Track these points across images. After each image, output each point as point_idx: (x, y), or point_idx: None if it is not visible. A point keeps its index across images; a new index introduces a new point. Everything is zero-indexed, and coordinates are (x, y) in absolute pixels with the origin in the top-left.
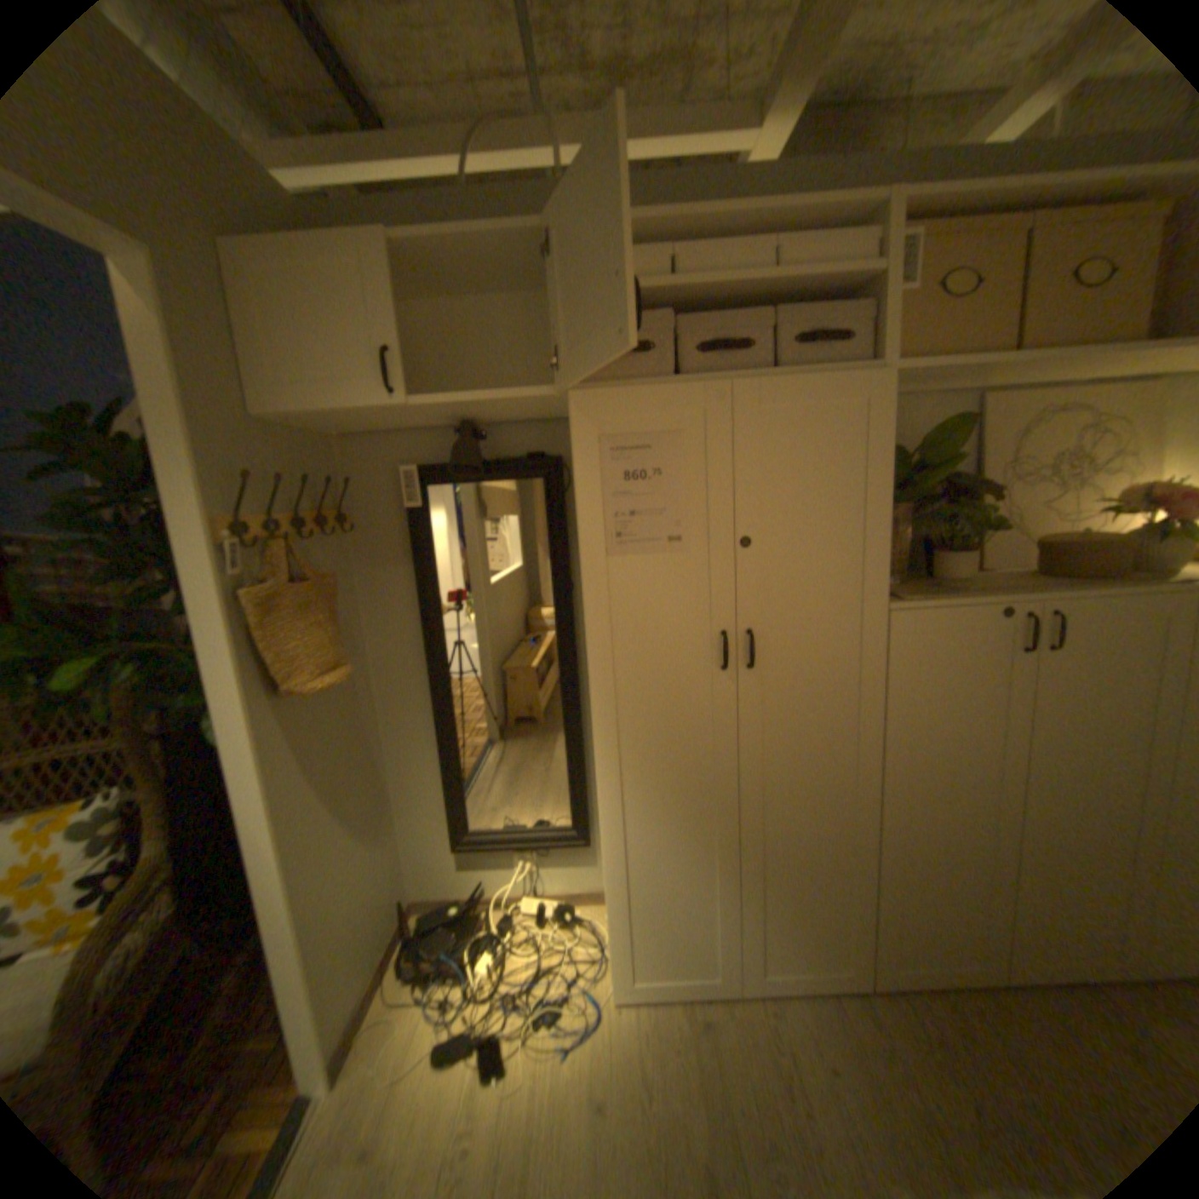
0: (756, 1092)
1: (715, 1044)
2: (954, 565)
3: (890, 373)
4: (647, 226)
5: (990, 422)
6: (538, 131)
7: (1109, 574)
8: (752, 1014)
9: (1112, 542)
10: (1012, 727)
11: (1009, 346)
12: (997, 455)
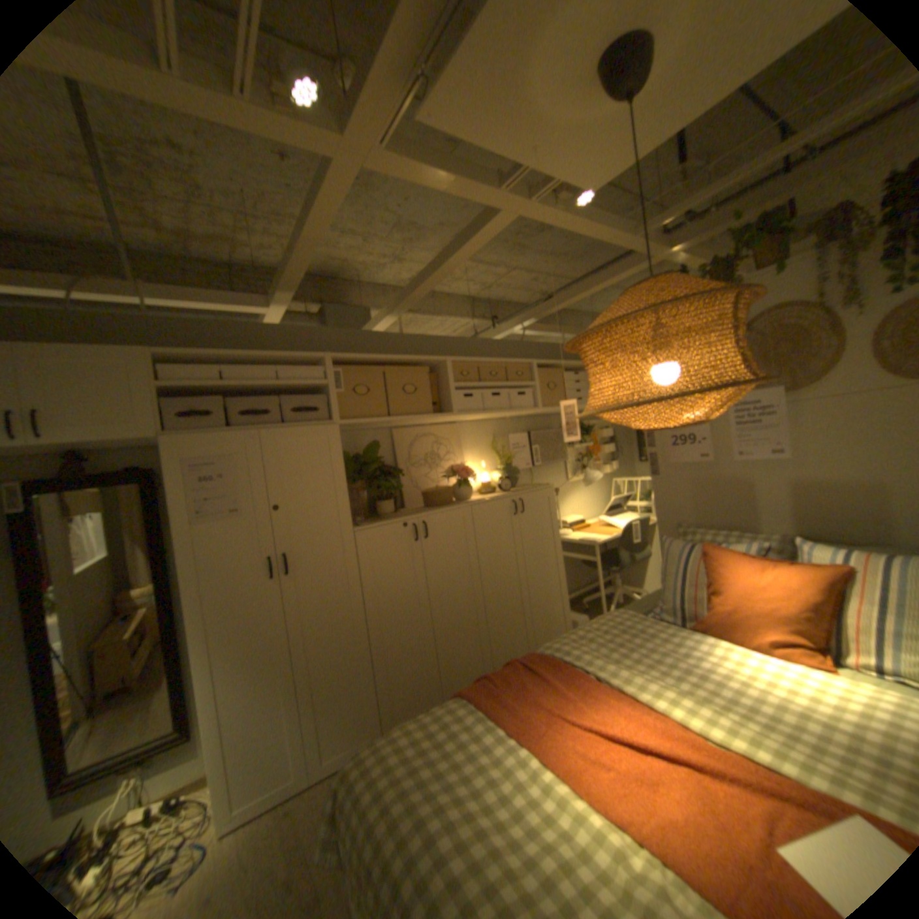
0: (315, 826)
1: (290, 818)
2: (382, 506)
3: (336, 425)
4: (204, 355)
5: (396, 441)
6: (129, 288)
7: (443, 503)
8: (313, 791)
9: (441, 490)
10: (420, 577)
11: (386, 414)
12: (401, 455)
